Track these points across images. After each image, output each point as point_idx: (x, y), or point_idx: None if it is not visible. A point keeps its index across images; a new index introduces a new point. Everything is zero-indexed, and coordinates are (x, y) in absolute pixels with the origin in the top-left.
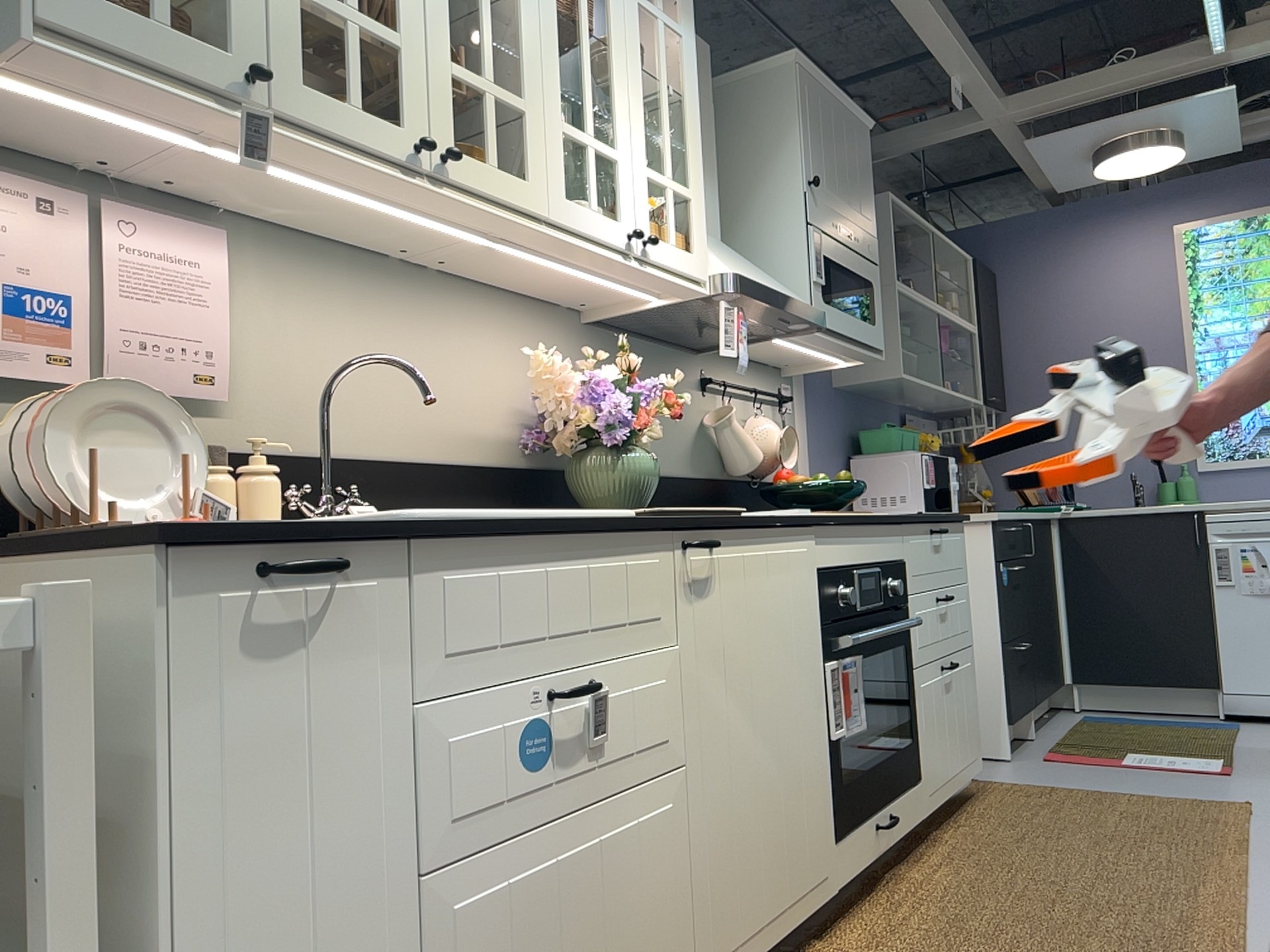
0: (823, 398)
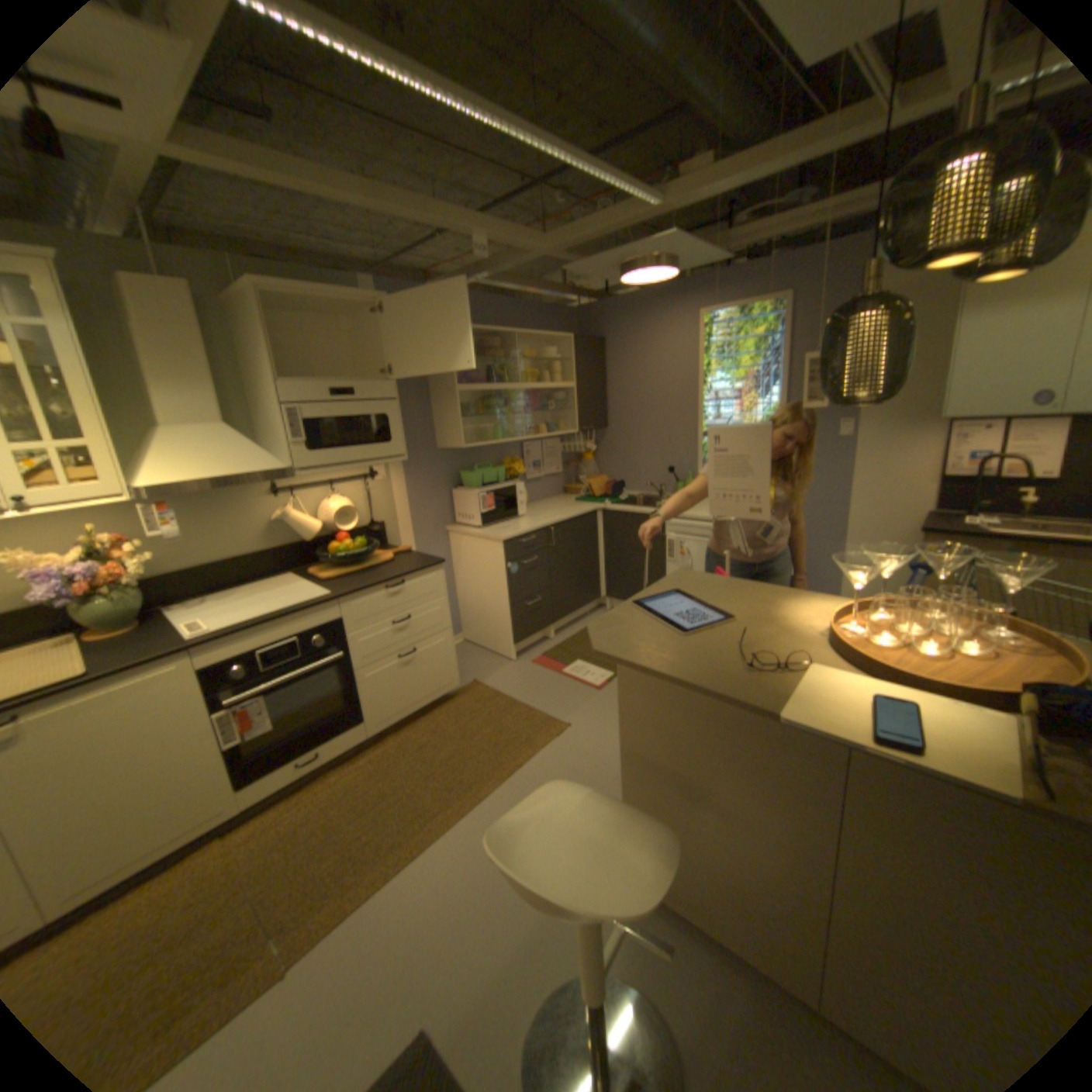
0: (421, 460)
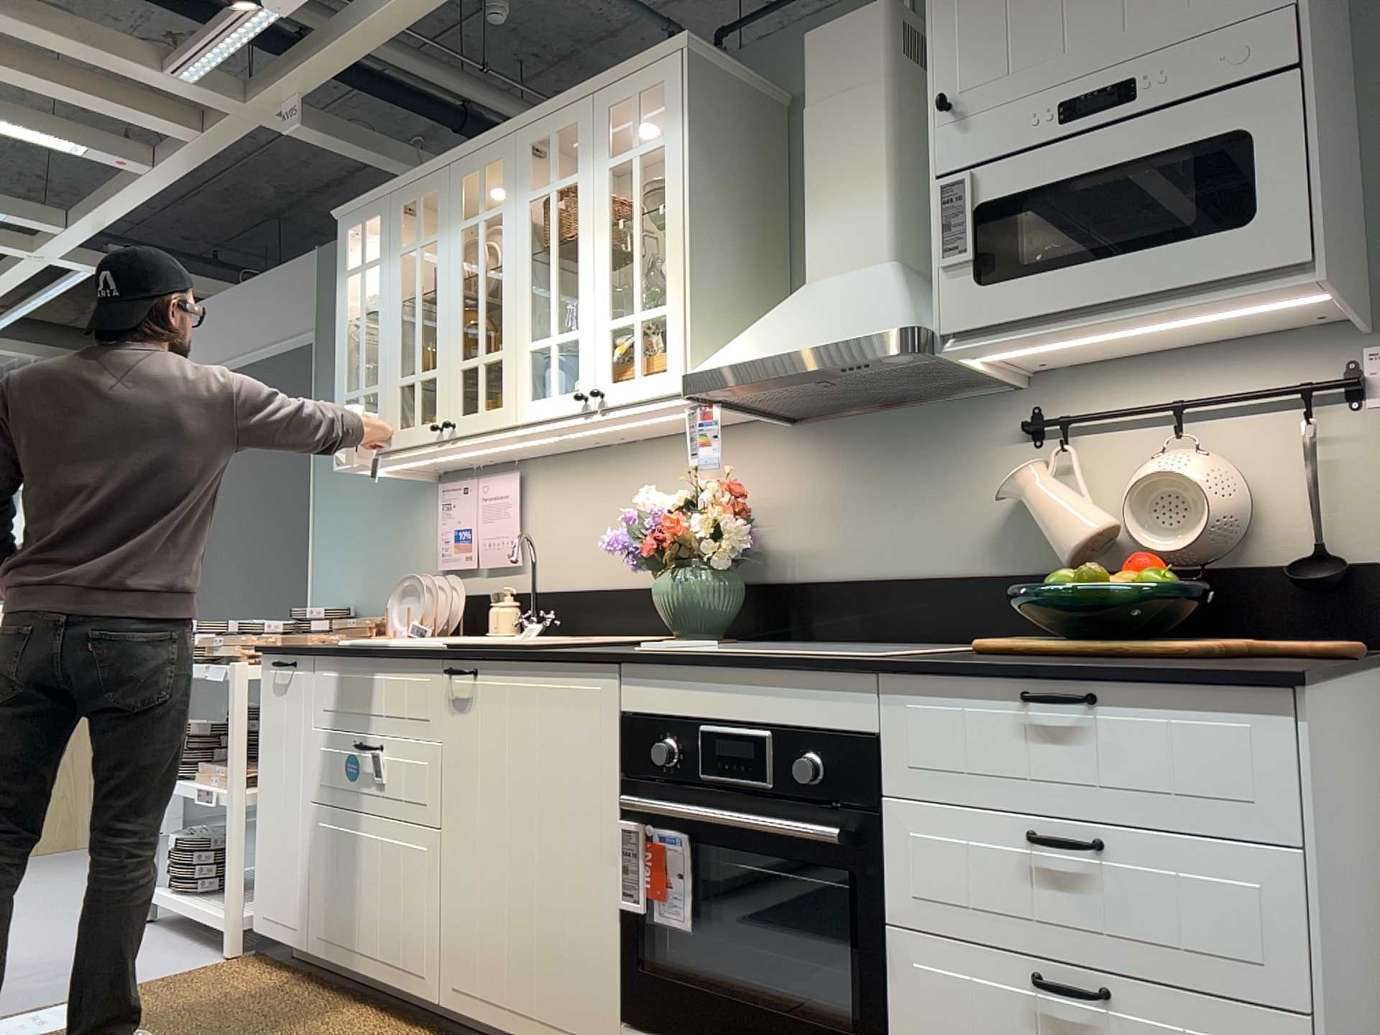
0: None
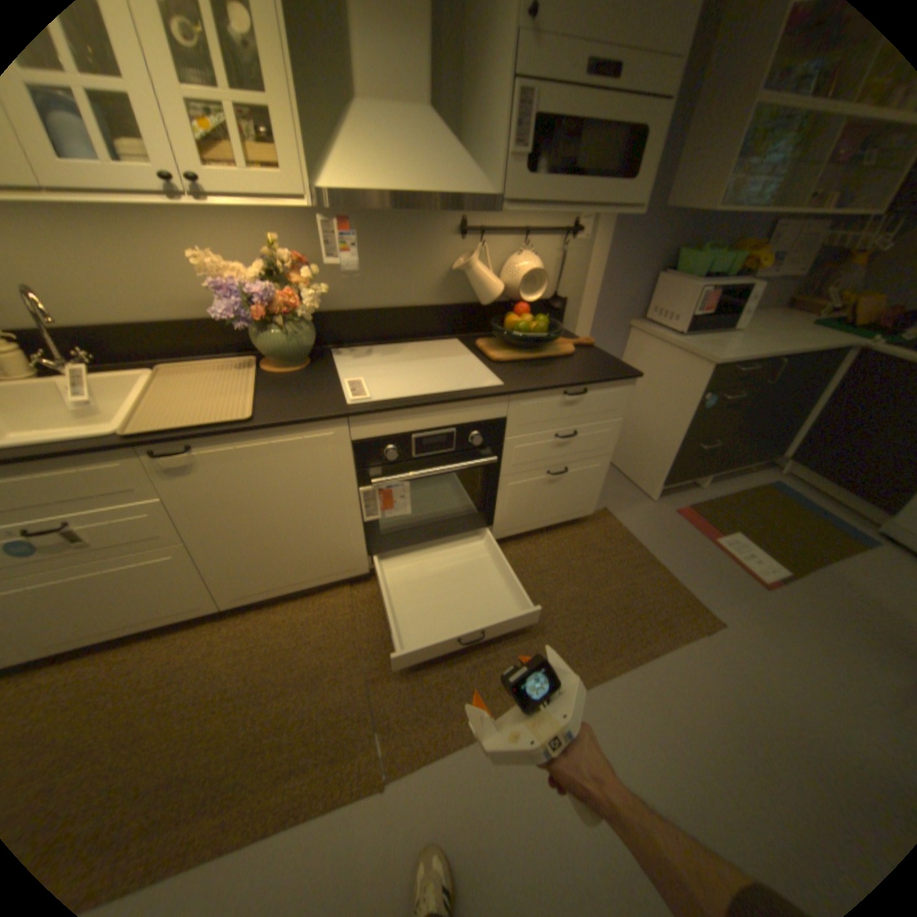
0: (640, 219)
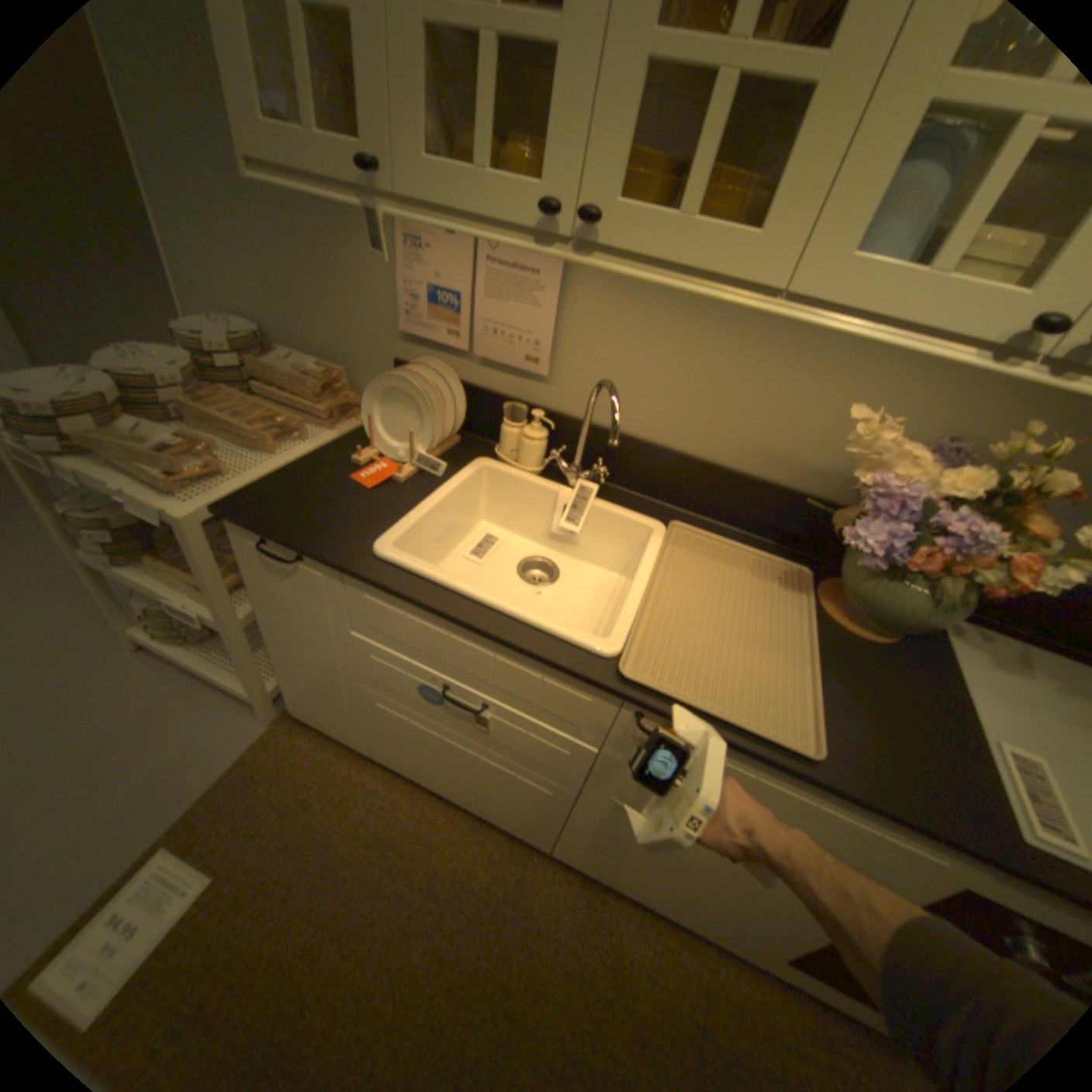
0: None
